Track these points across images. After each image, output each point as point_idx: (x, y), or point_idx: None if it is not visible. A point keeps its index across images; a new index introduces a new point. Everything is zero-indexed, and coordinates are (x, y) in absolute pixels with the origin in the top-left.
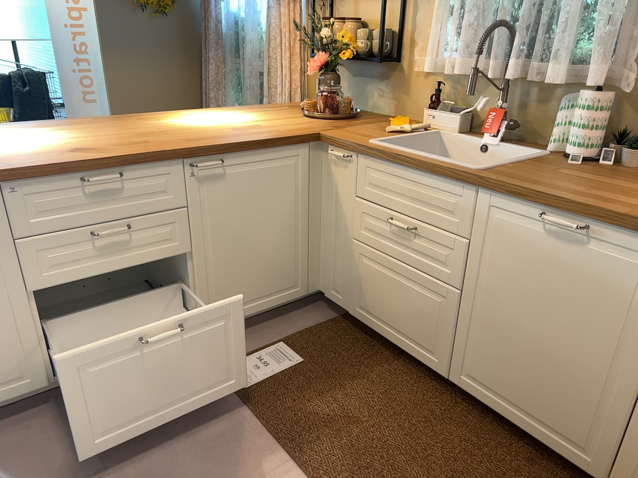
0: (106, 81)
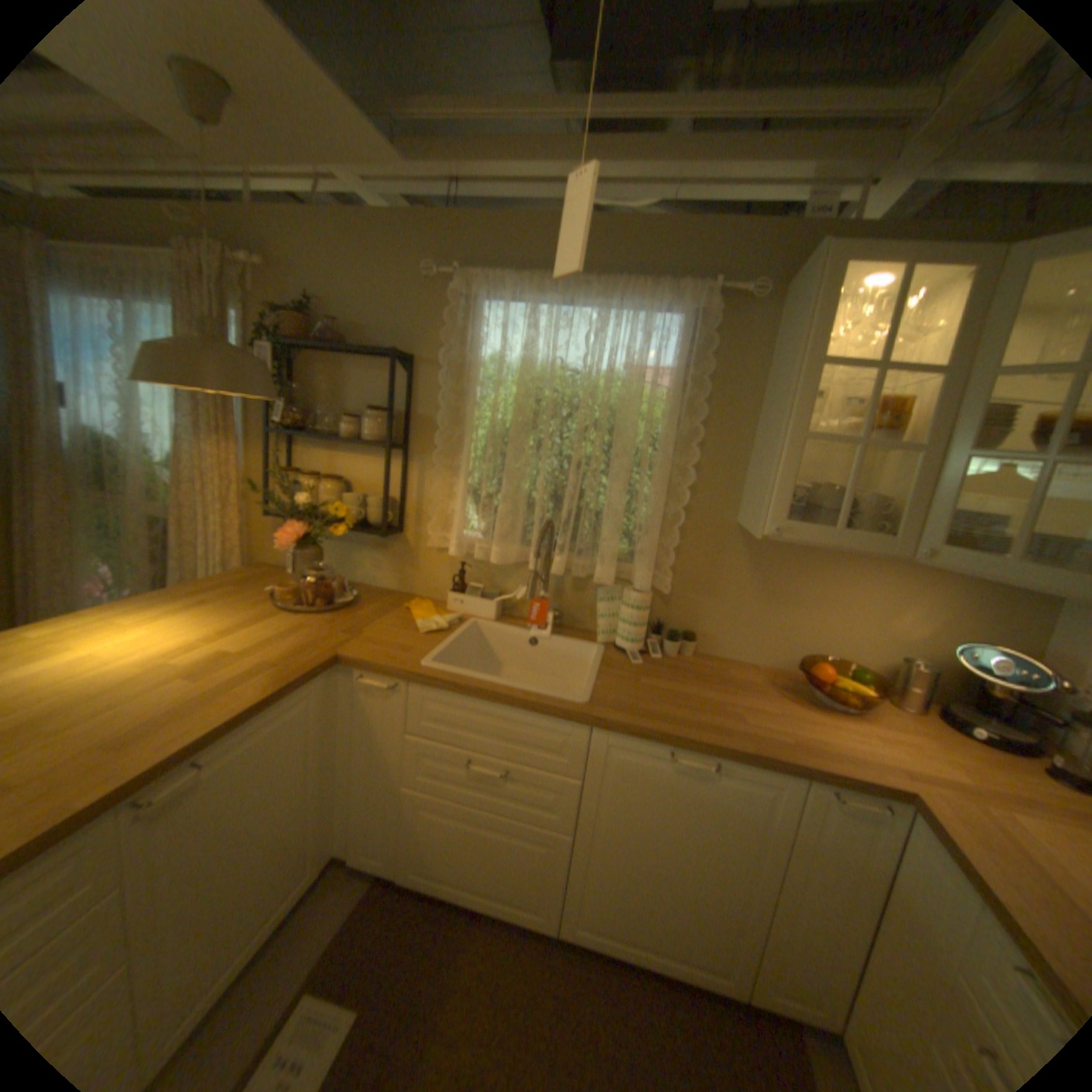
0: None
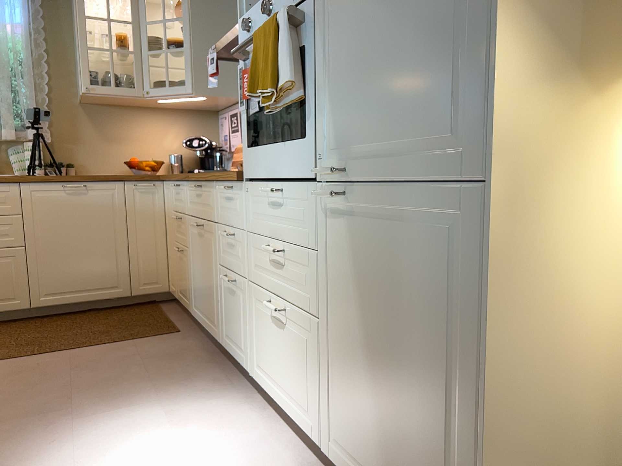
0: None
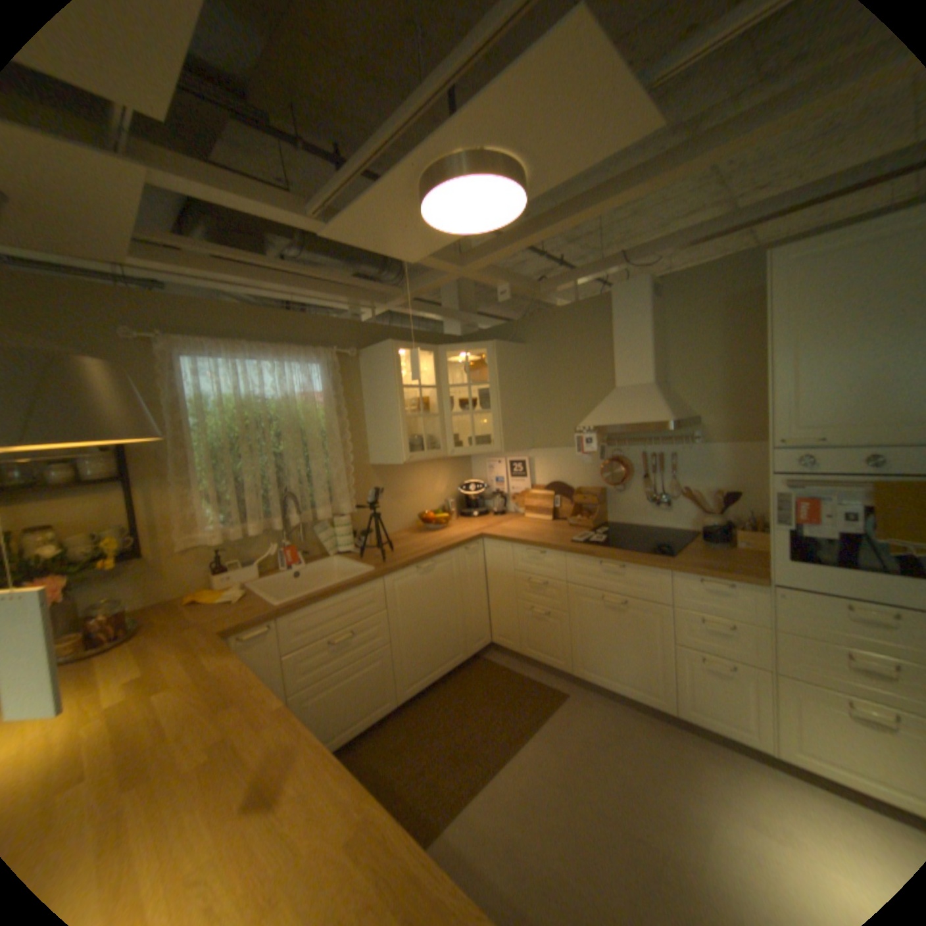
0: None
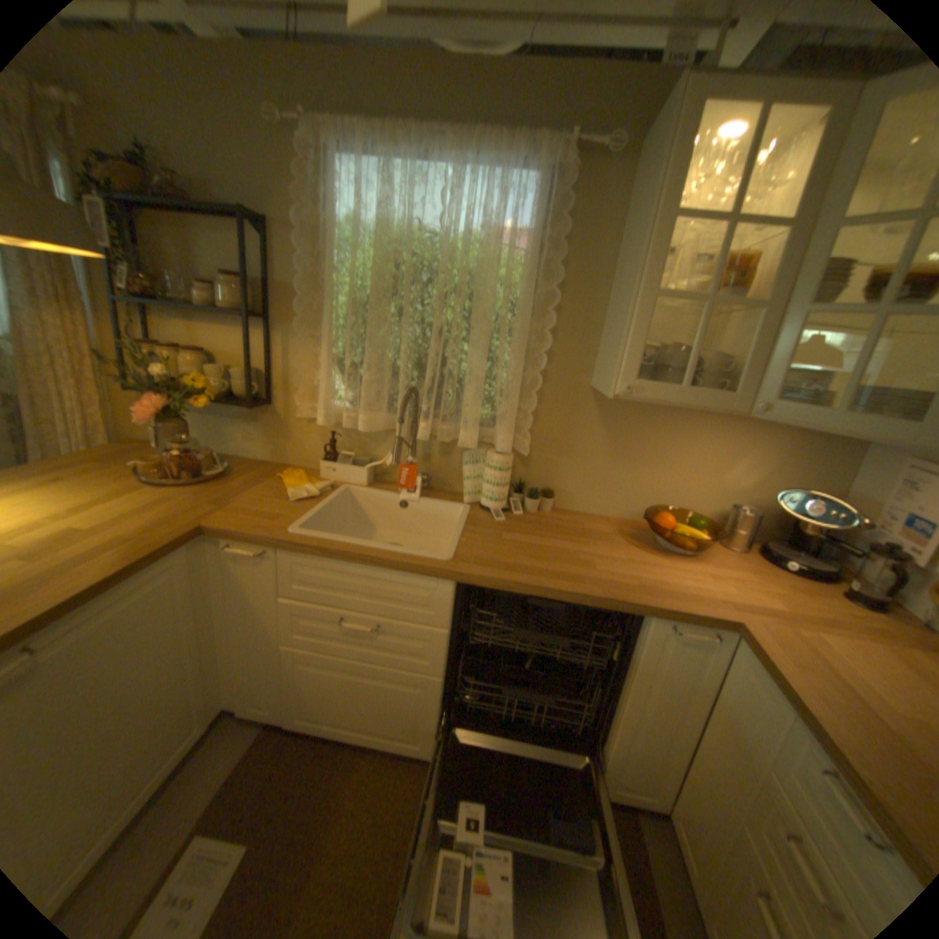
0: None
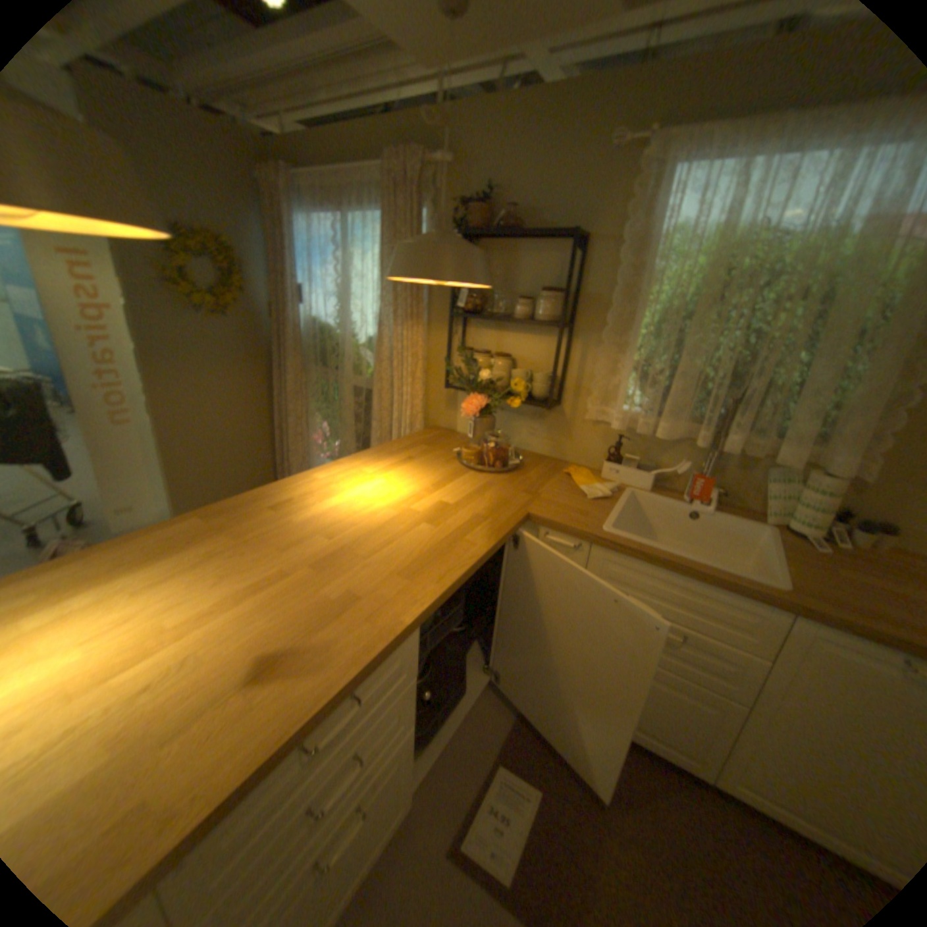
0: (143, 399)
